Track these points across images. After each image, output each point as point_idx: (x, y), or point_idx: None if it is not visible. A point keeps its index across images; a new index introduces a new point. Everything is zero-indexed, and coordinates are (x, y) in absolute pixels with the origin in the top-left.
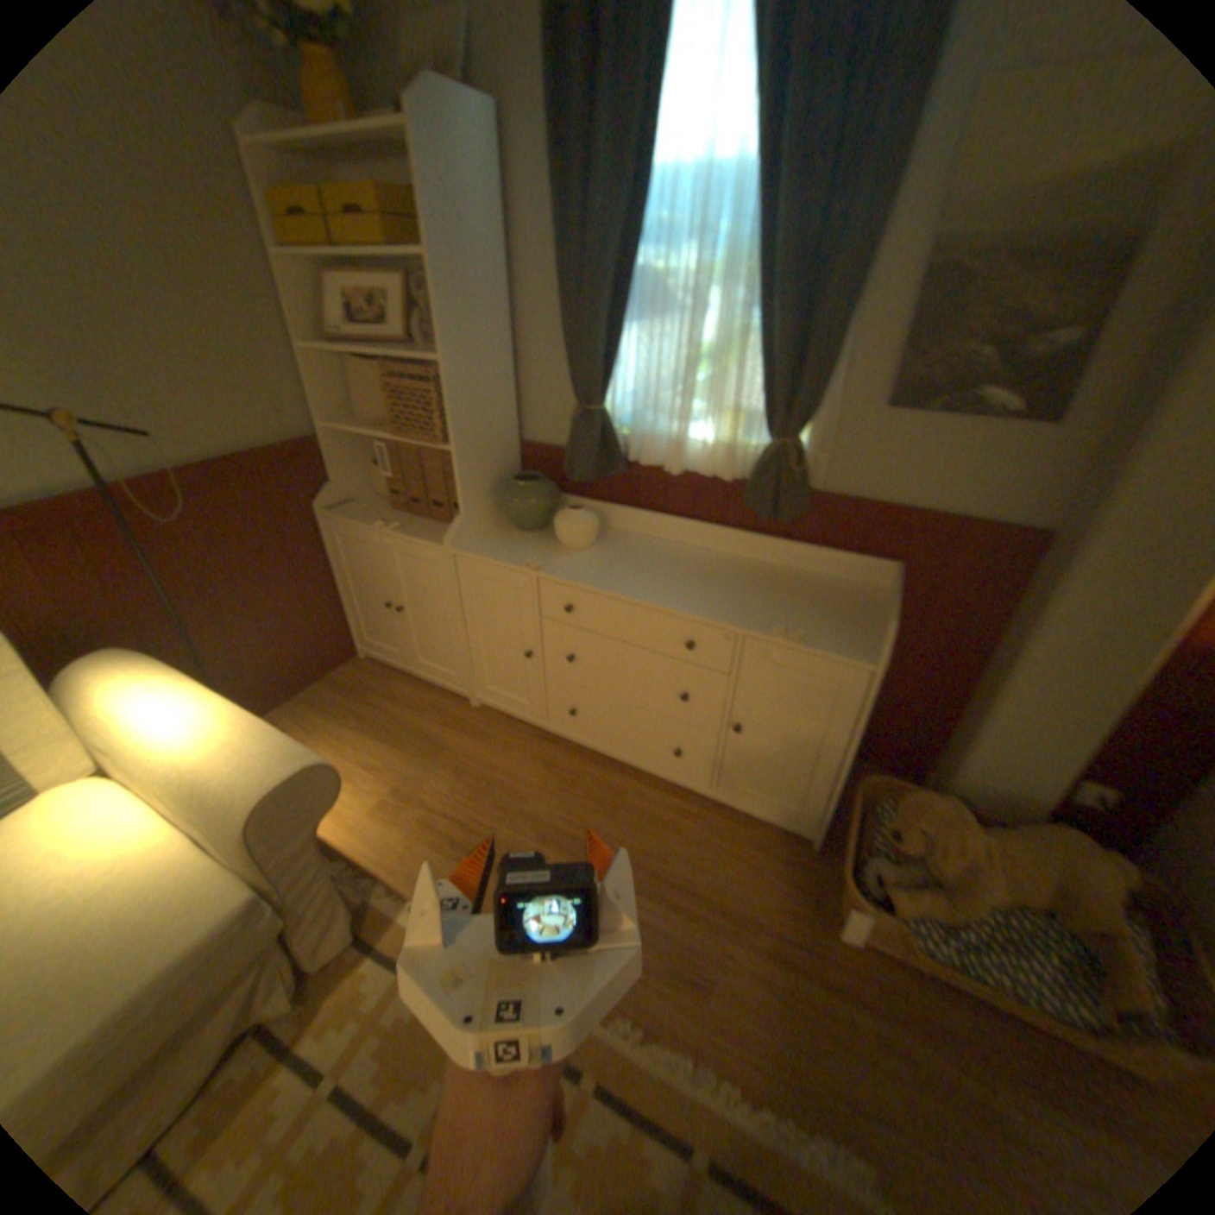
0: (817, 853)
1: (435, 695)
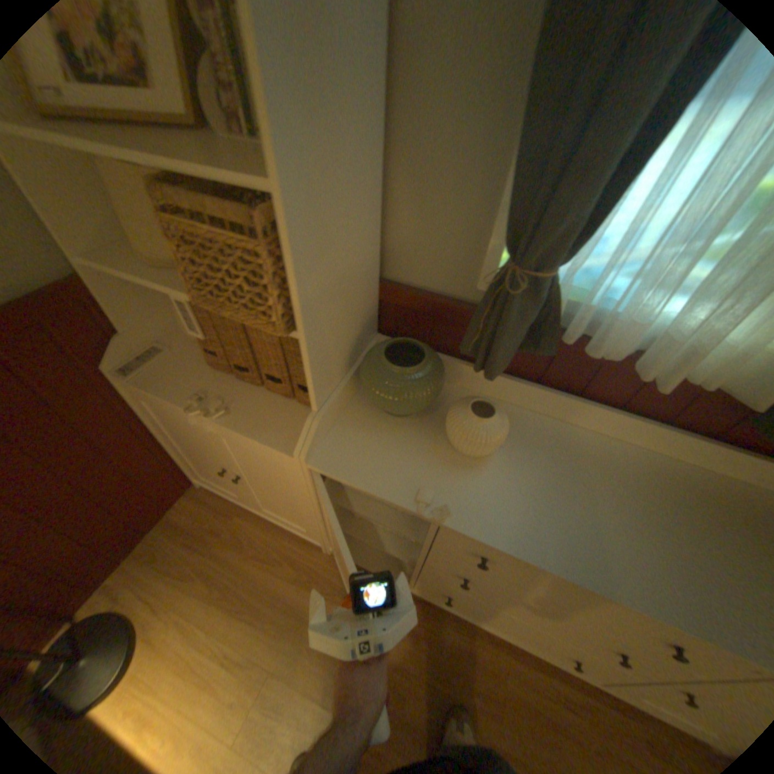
0: None
1: (283, 538)
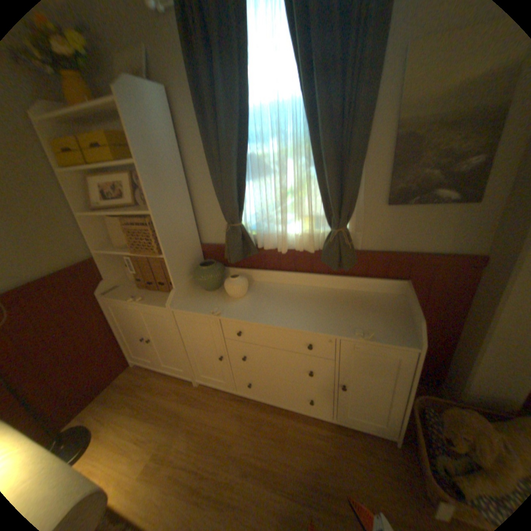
0: (400, 448)
1: (172, 382)
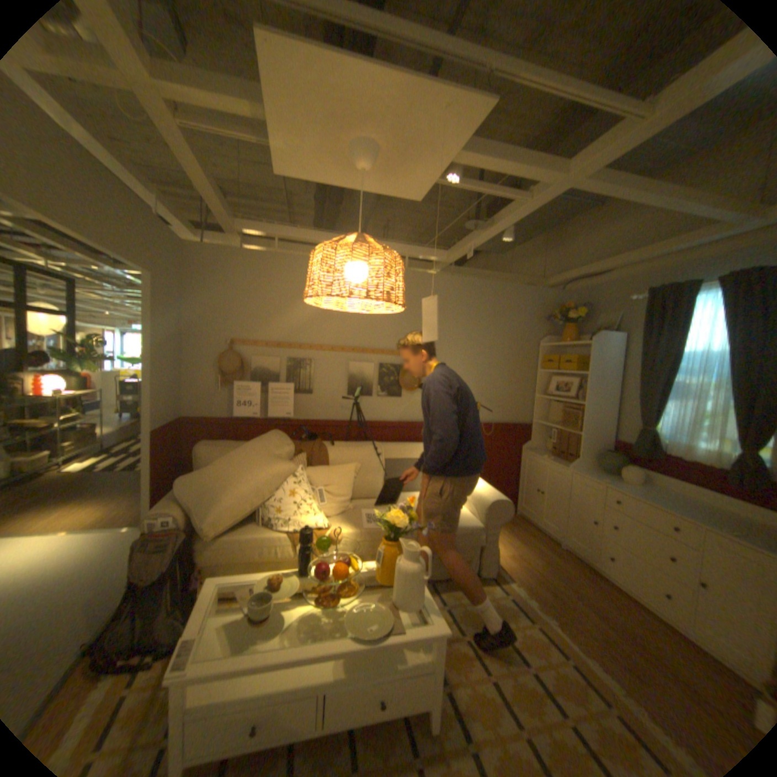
0: None
1: (545, 538)
